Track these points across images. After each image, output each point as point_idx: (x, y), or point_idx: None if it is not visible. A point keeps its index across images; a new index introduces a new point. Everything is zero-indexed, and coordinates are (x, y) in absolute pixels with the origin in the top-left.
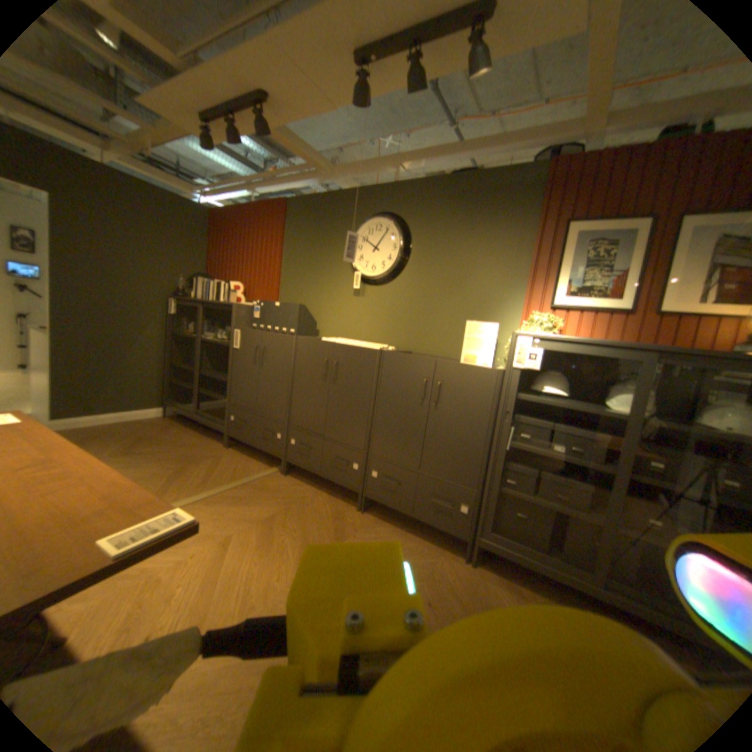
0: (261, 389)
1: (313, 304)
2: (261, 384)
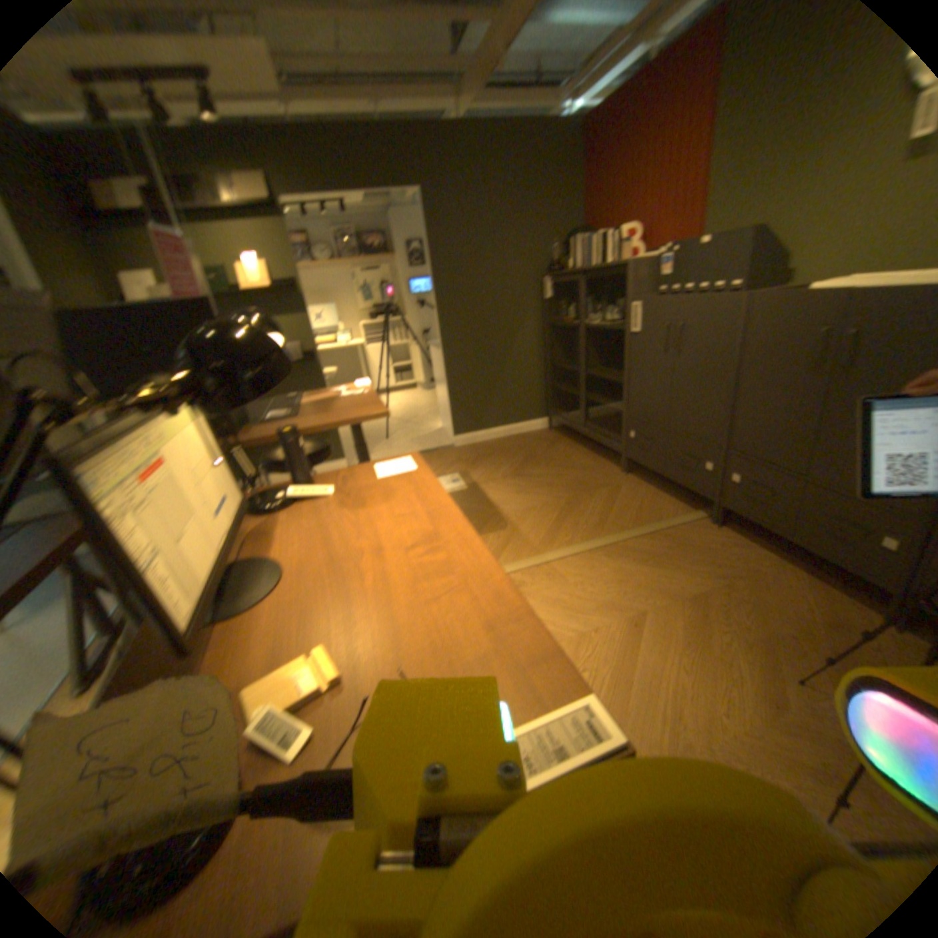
0: (677, 395)
1: (783, 220)
2: (678, 386)
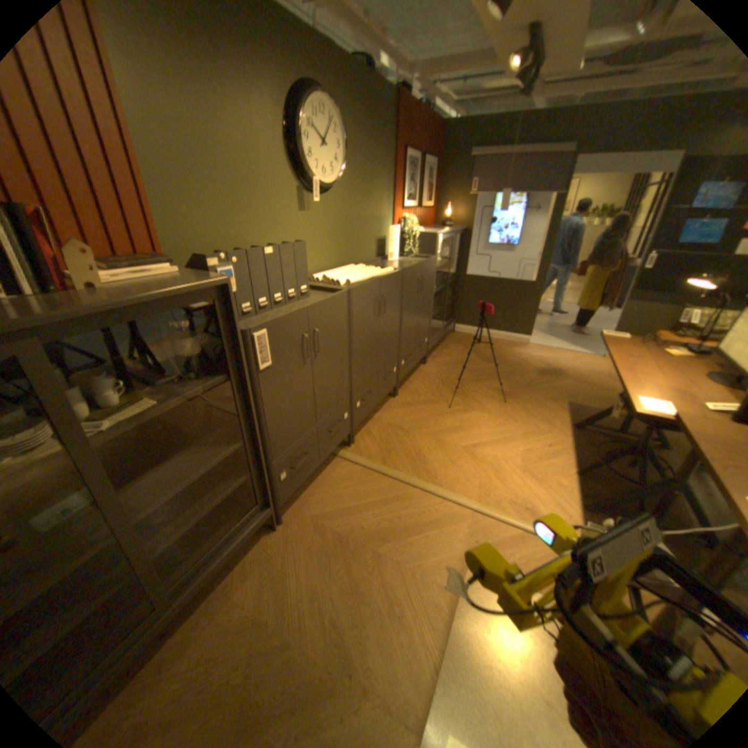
0: (319, 392)
1: (245, 235)
2: (318, 384)
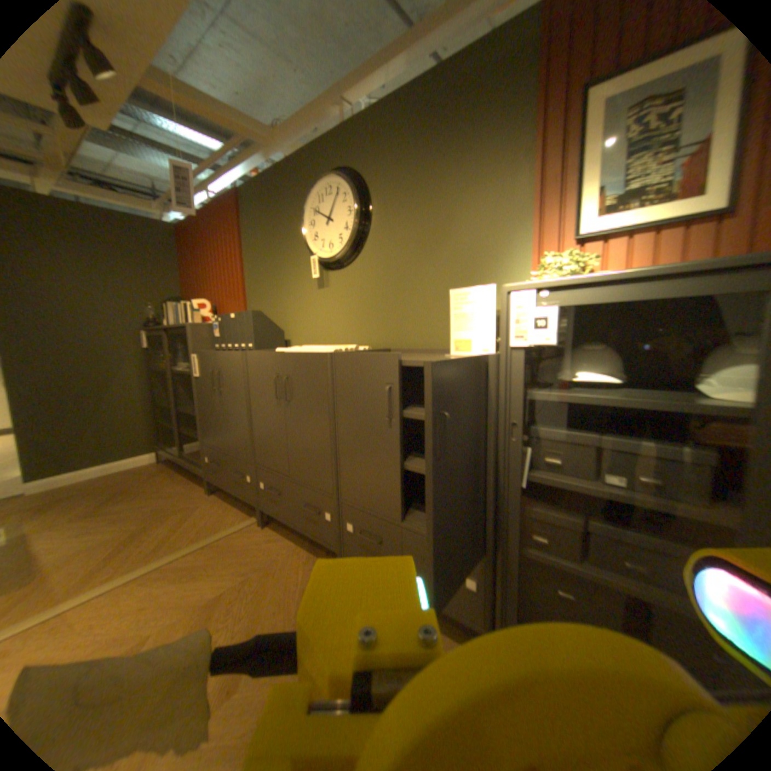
0: (224, 423)
1: (279, 310)
2: (224, 416)
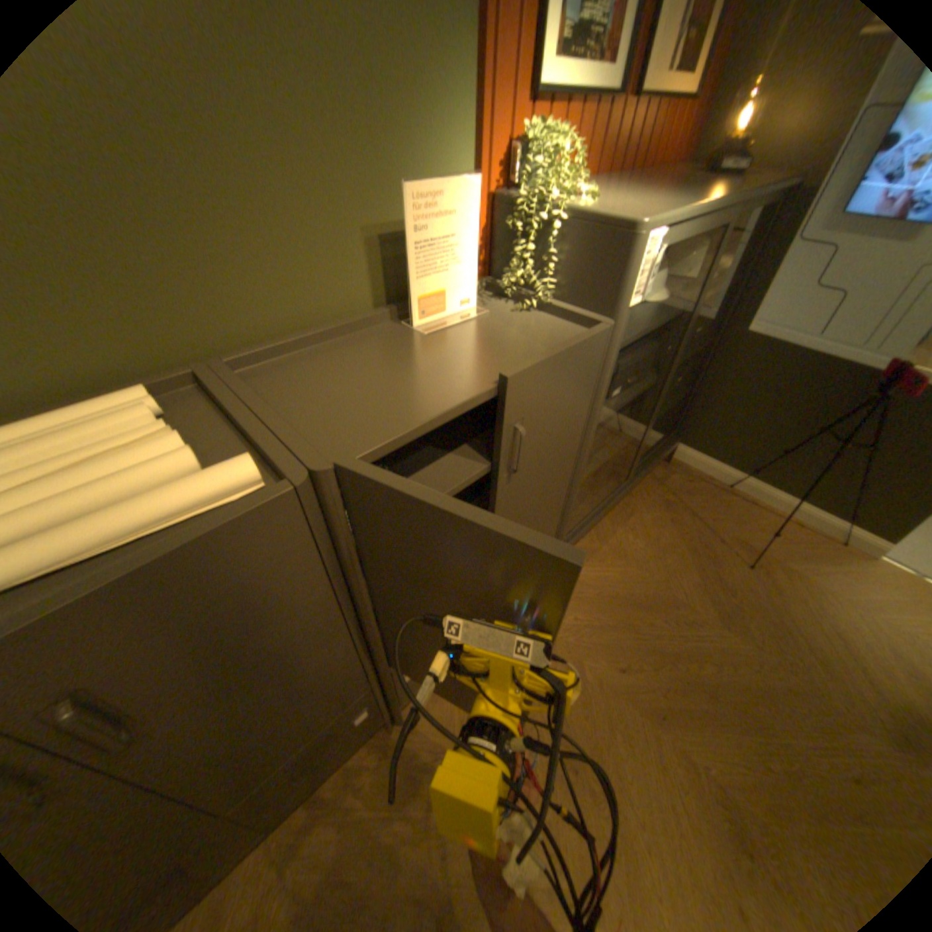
0: None
1: None
2: None
